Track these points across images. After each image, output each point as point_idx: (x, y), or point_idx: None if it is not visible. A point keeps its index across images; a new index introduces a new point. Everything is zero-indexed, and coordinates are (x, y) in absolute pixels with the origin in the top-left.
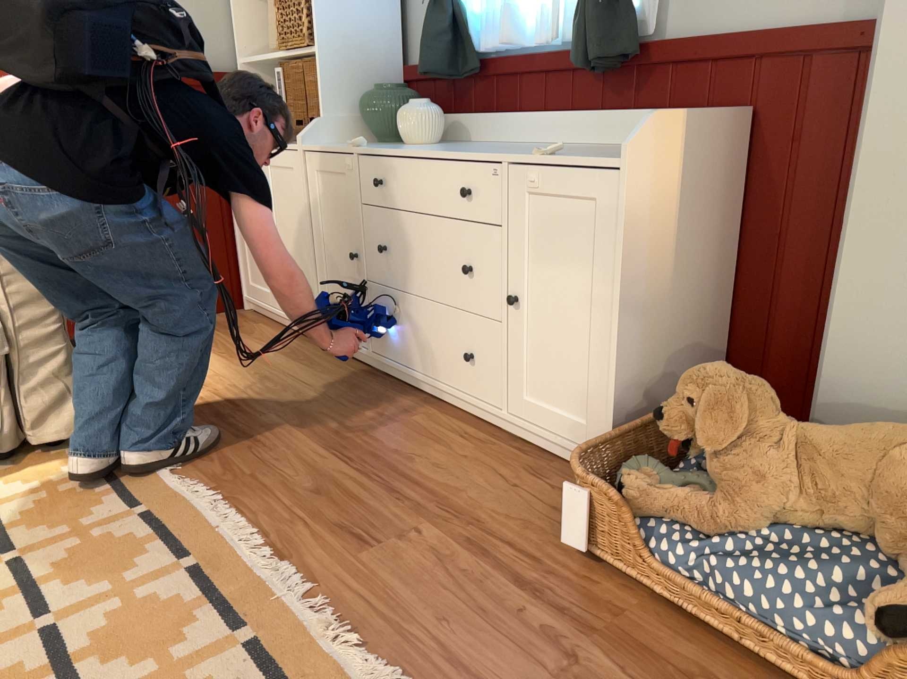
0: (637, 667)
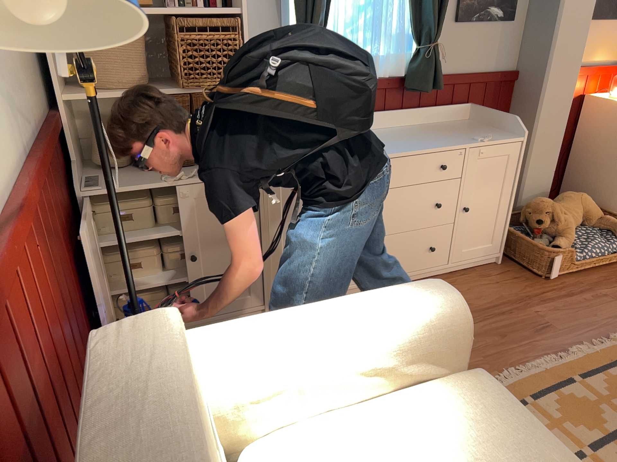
0: (606, 286)
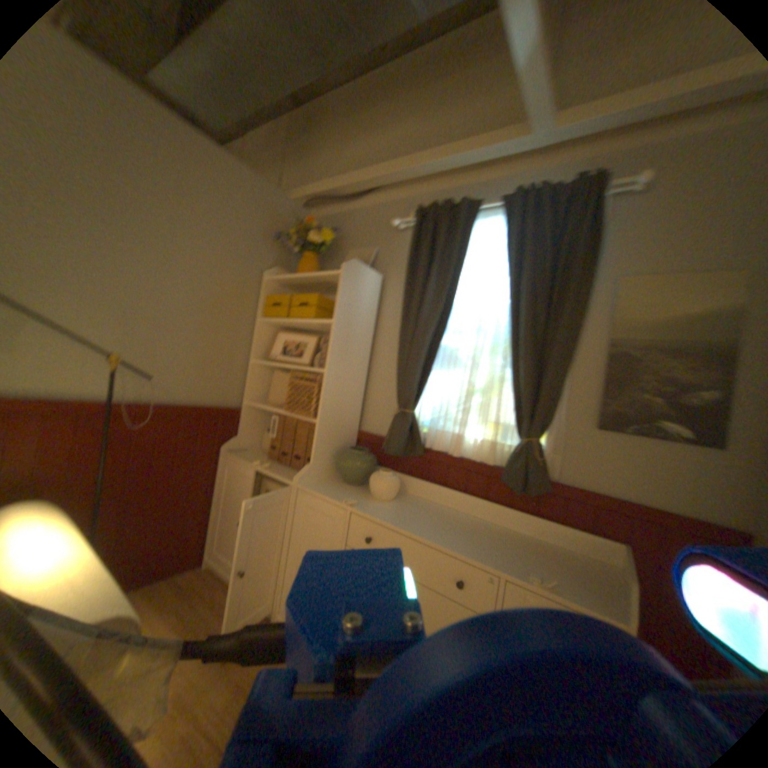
0: None
